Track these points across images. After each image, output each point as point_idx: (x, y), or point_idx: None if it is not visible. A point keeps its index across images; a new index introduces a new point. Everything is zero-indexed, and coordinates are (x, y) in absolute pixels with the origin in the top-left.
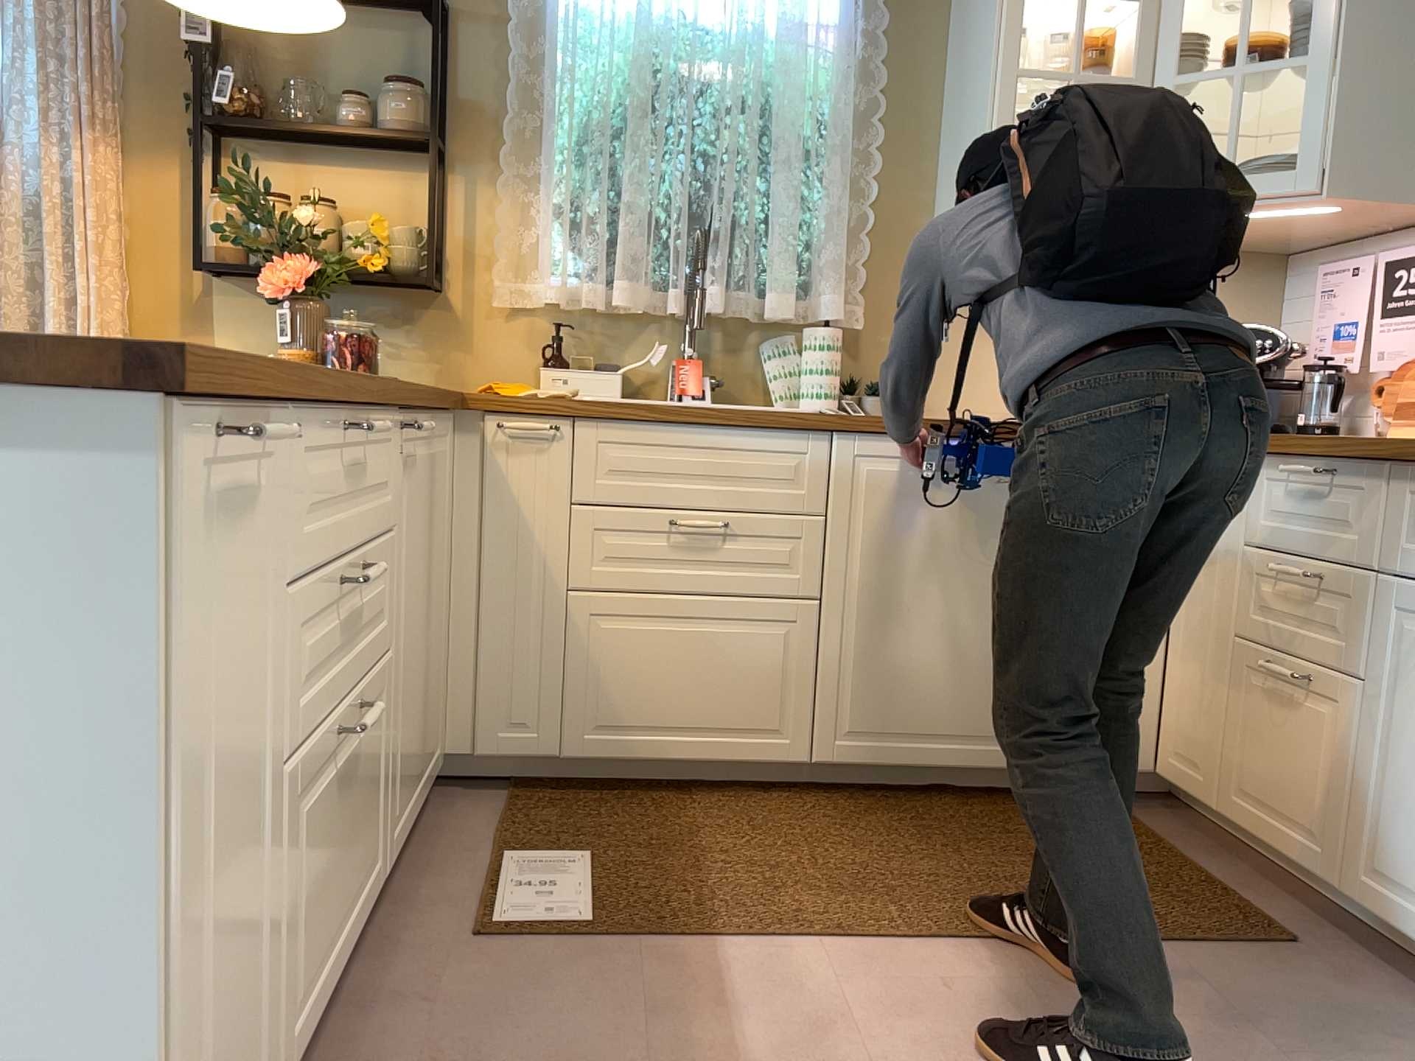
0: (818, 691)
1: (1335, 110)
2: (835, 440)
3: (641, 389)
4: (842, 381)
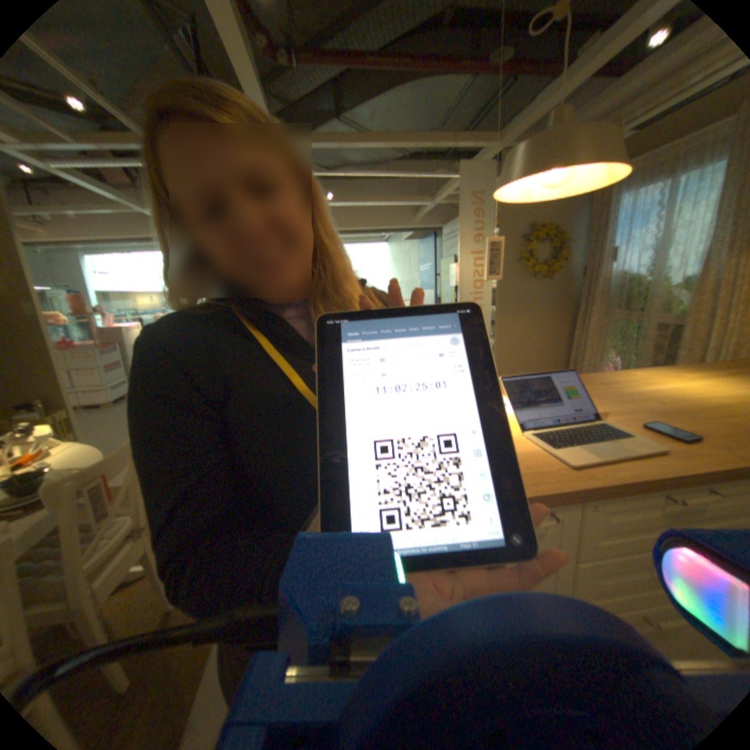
0: None
1: None
2: None
3: None
4: None
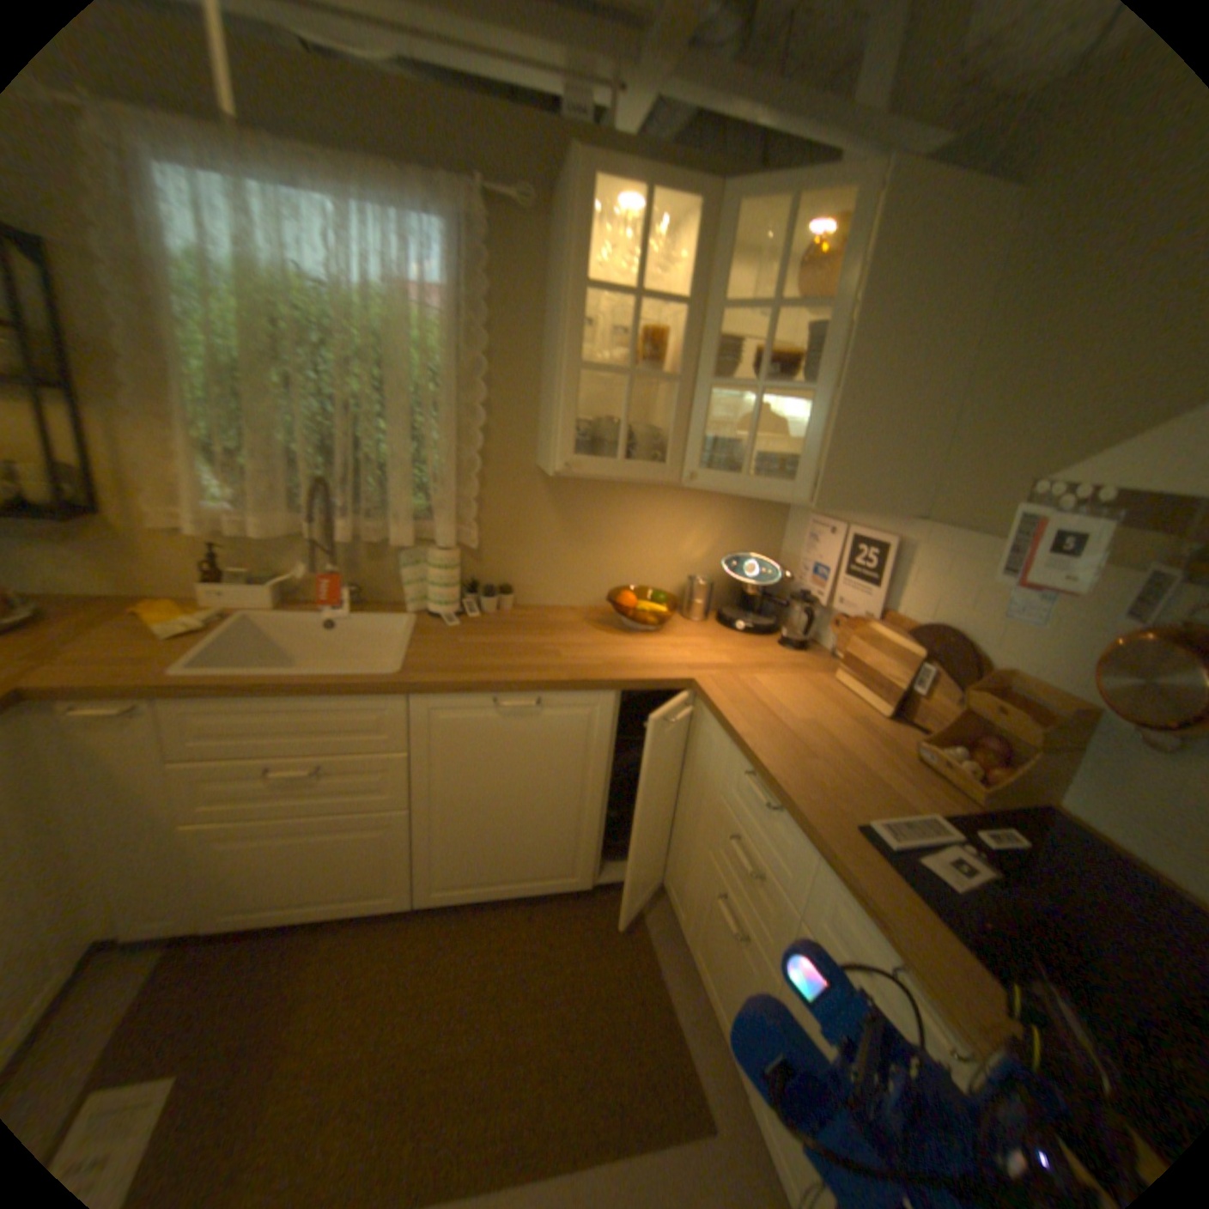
0: (411, 867)
1: (830, 437)
2: (408, 700)
3: (297, 591)
4: (465, 582)
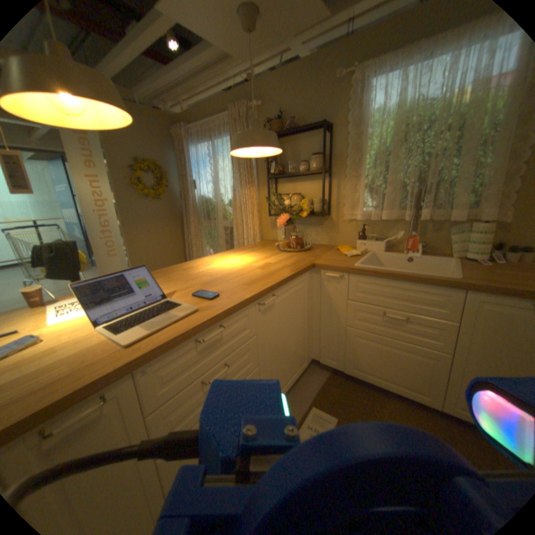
0: (449, 388)
1: None
2: (469, 294)
3: (396, 245)
4: (496, 244)
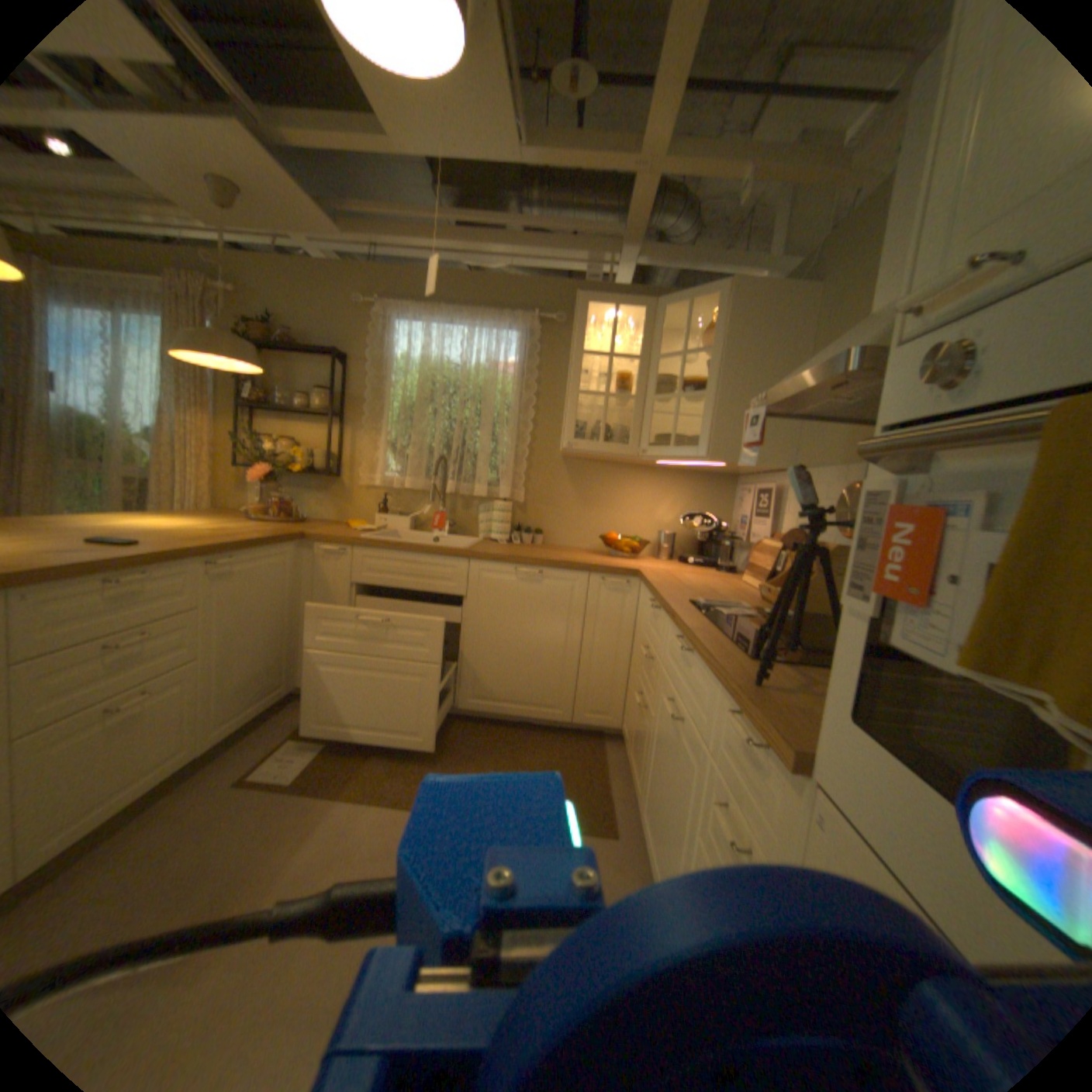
0: (459, 676)
1: (714, 419)
2: (469, 563)
3: (423, 525)
4: (515, 526)
